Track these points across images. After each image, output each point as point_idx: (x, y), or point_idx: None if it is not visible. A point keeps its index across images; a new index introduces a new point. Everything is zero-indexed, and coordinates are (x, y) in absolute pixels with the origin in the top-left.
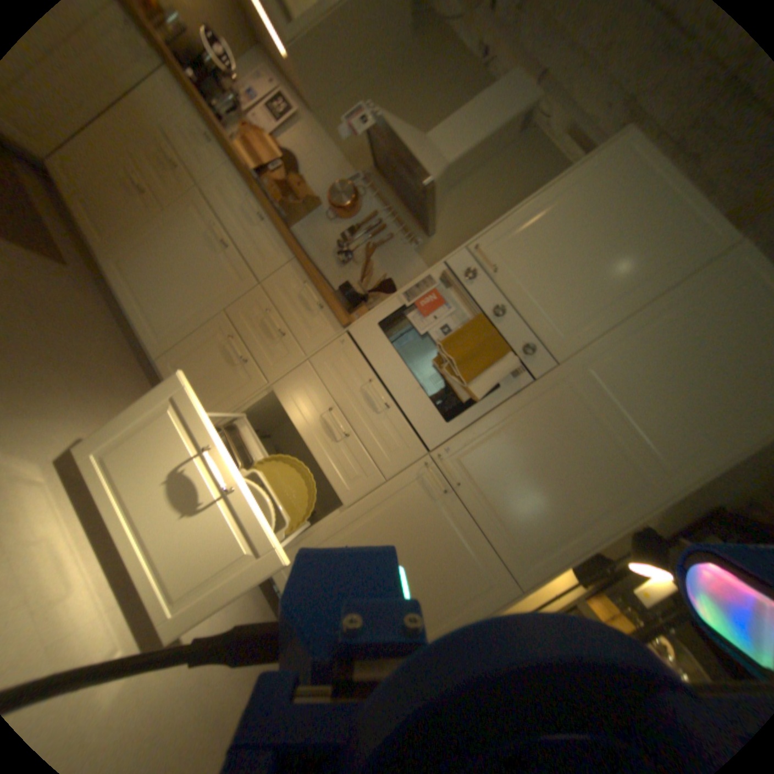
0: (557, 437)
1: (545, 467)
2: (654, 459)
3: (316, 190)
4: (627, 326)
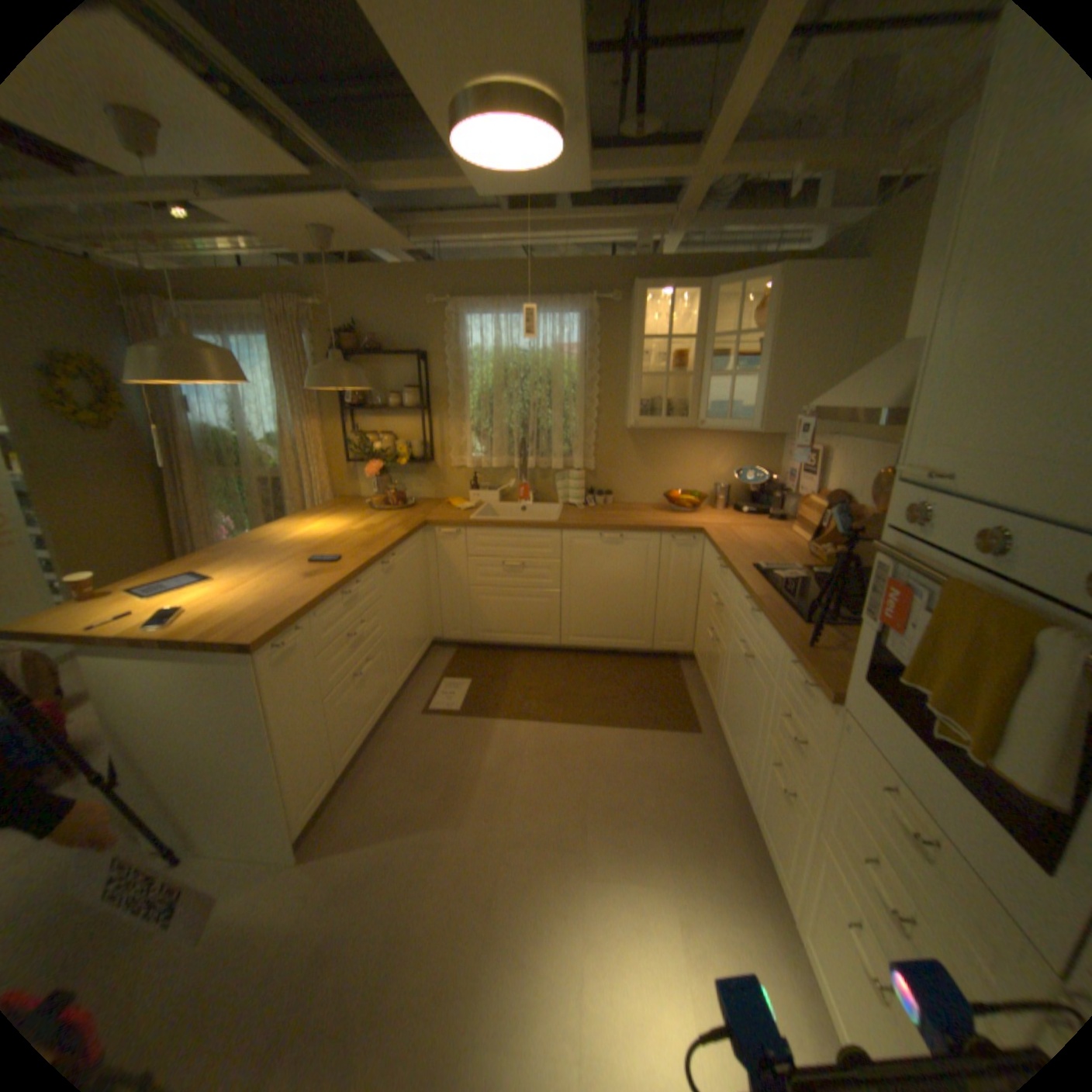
0: None
1: None
2: None
3: (877, 501)
4: None
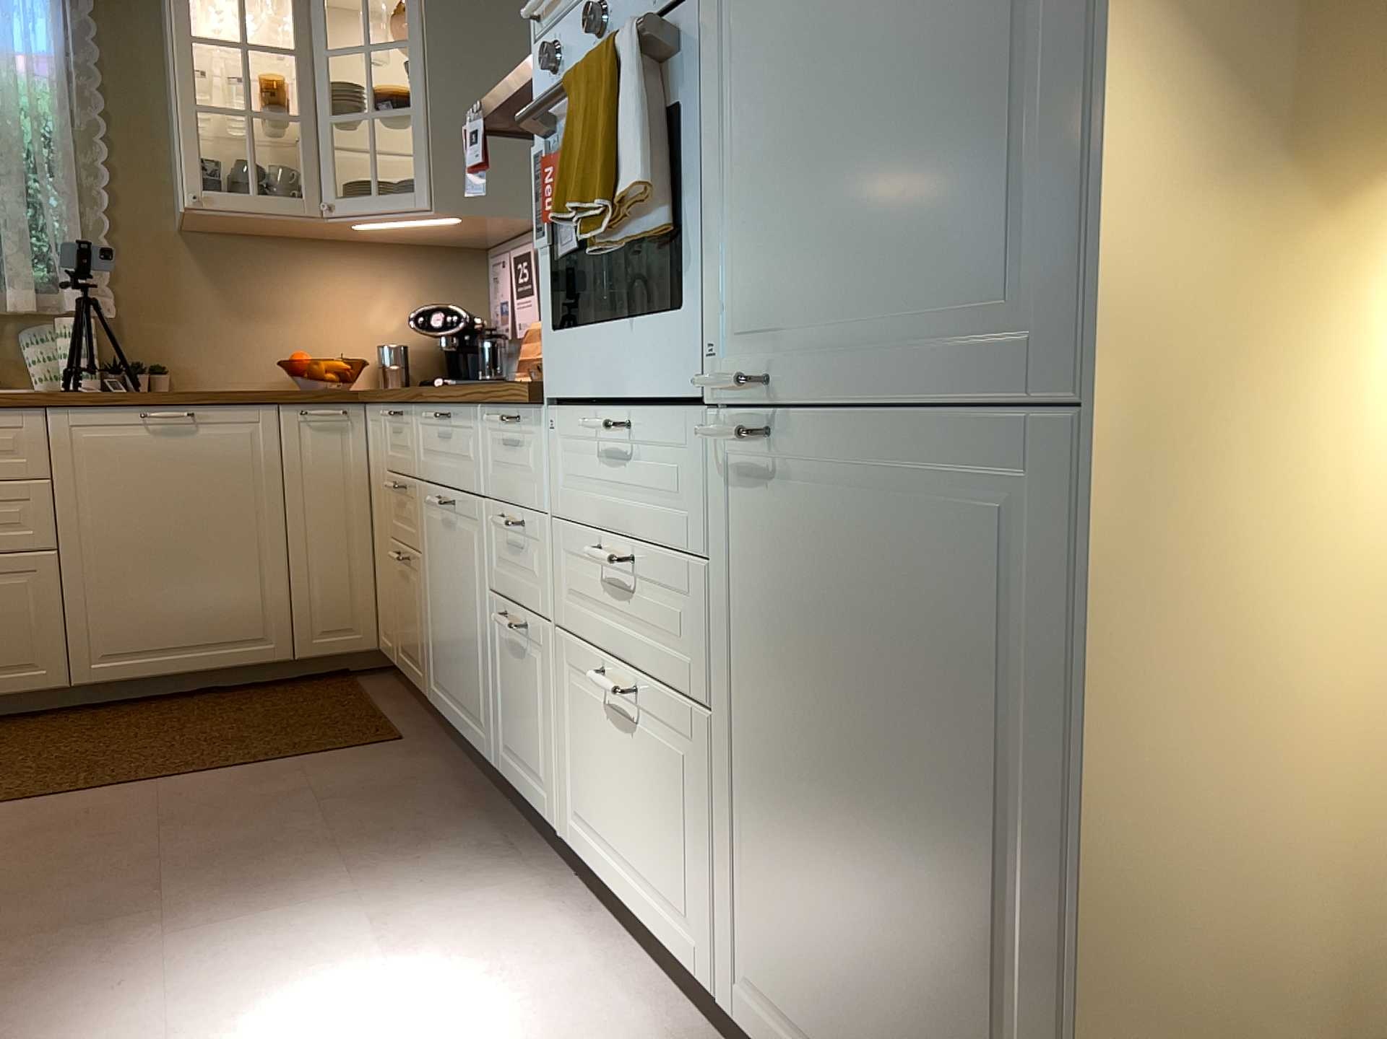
0: None
1: (847, 61)
2: None
3: None
4: None
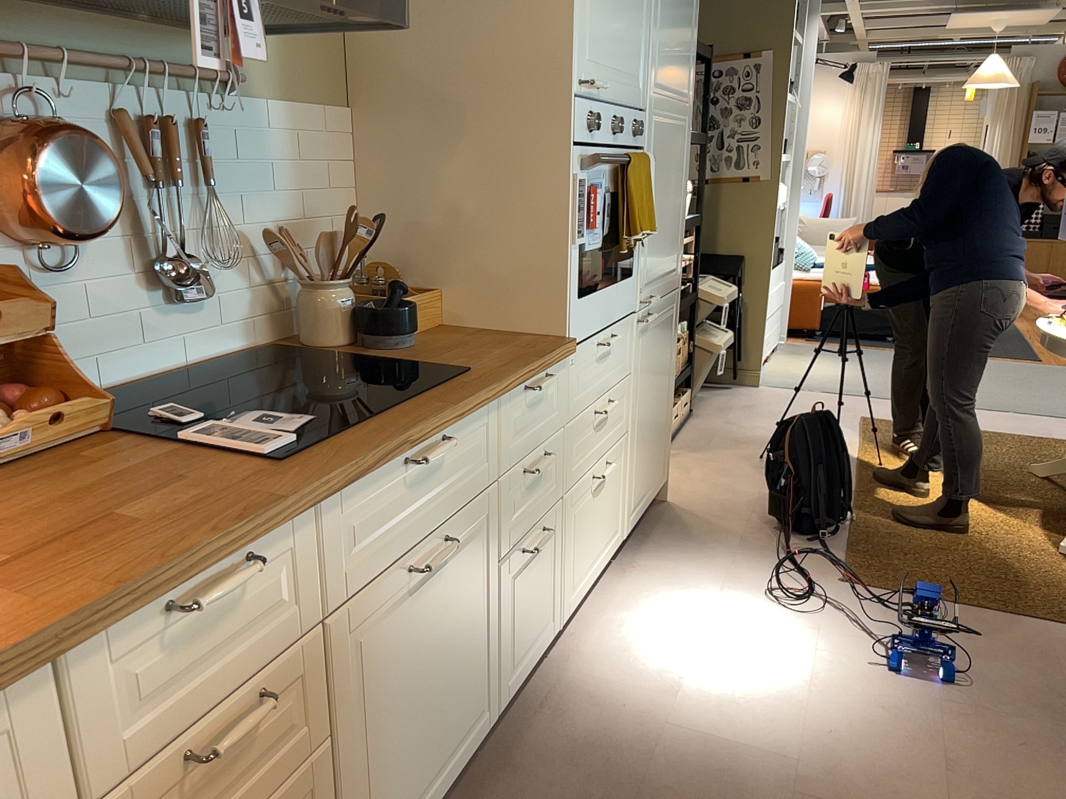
0: (660, 173)
1: (663, 203)
2: (681, 105)
3: None
4: (654, 13)
